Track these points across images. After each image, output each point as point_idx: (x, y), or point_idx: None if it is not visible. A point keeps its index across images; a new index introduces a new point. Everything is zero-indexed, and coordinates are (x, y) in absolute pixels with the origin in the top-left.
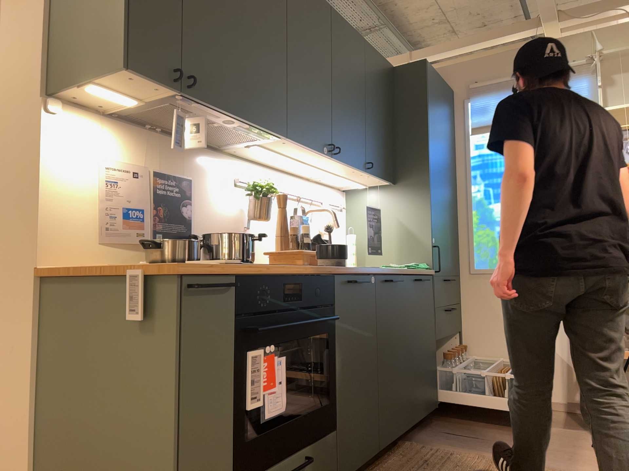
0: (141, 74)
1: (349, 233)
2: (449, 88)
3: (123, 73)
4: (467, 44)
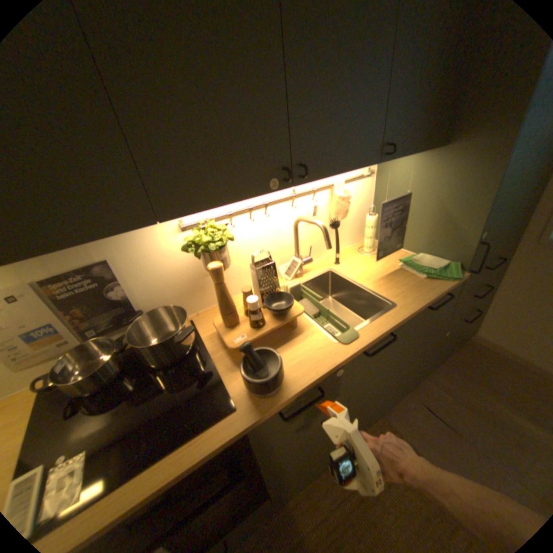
0: None
1: (369, 211)
2: None
3: None
4: None
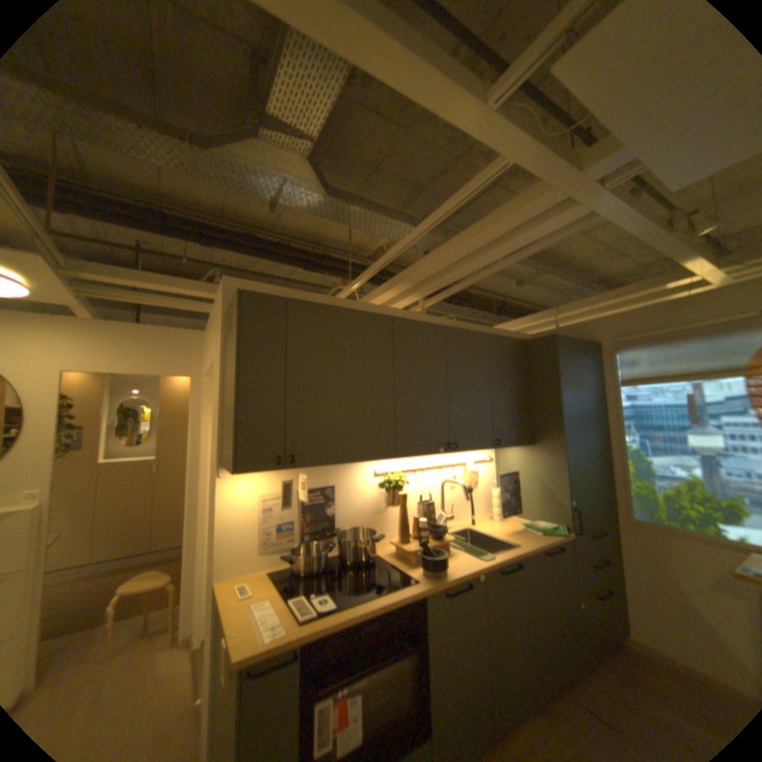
0: (250, 472)
1: (494, 487)
2: (597, 339)
3: (237, 474)
4: (613, 296)
